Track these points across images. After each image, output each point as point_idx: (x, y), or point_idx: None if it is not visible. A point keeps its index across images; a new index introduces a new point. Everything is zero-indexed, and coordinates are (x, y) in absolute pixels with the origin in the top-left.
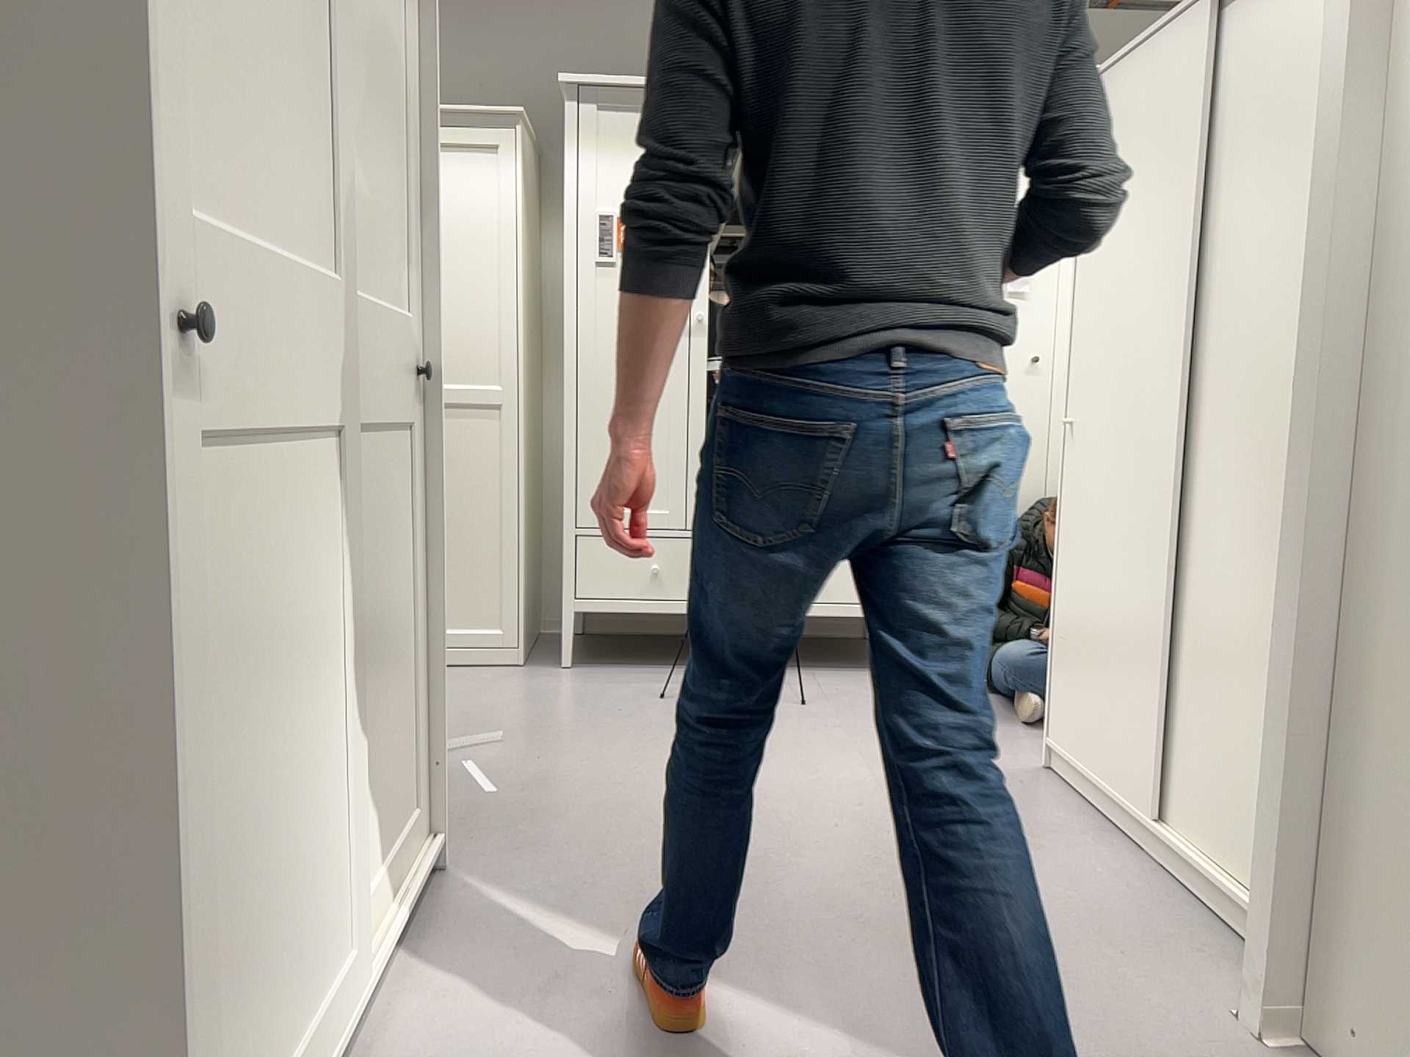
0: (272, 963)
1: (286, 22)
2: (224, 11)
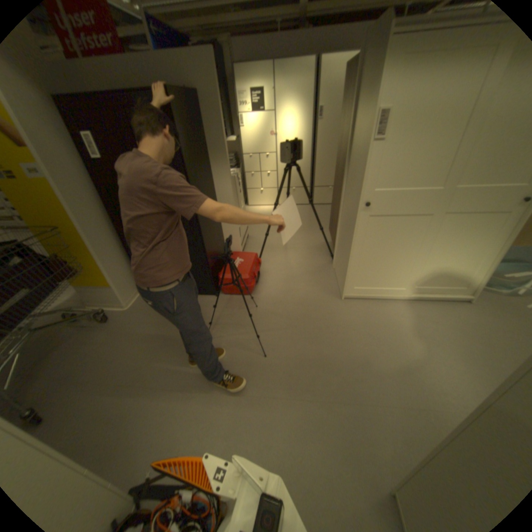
0: (380, 276)
1: (439, 145)
2: (407, 155)
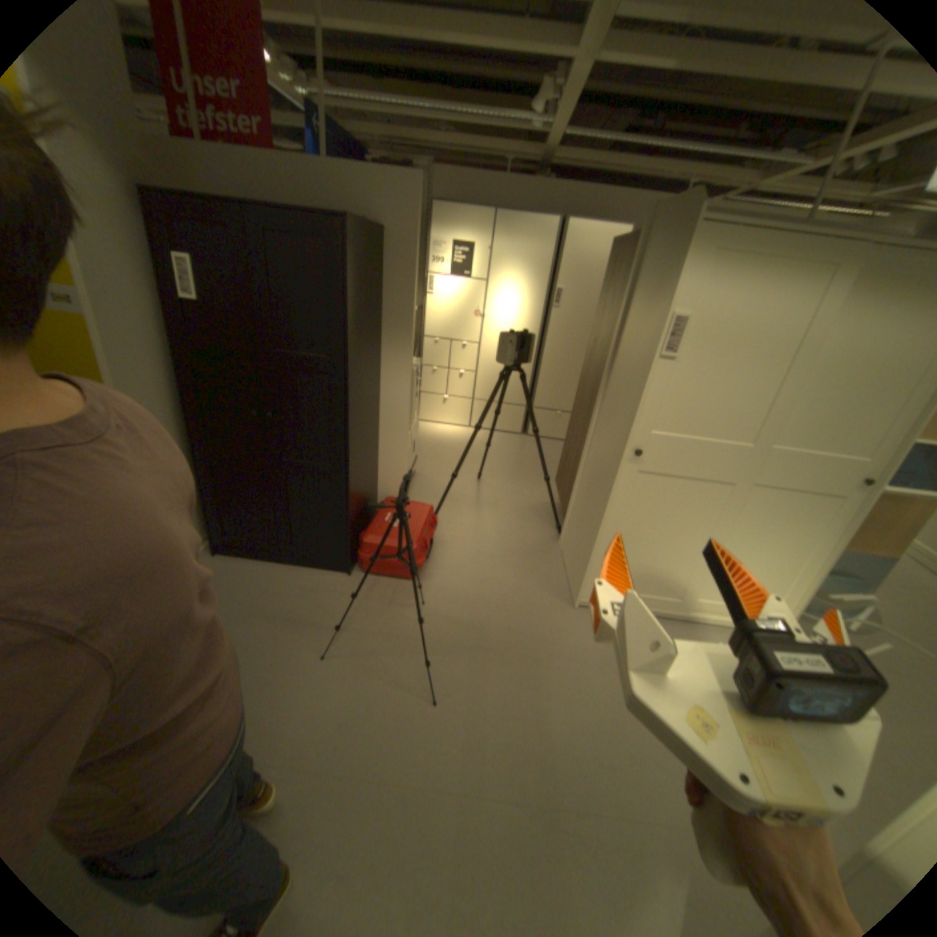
0: (643, 575)
1: (753, 382)
2: (706, 388)
